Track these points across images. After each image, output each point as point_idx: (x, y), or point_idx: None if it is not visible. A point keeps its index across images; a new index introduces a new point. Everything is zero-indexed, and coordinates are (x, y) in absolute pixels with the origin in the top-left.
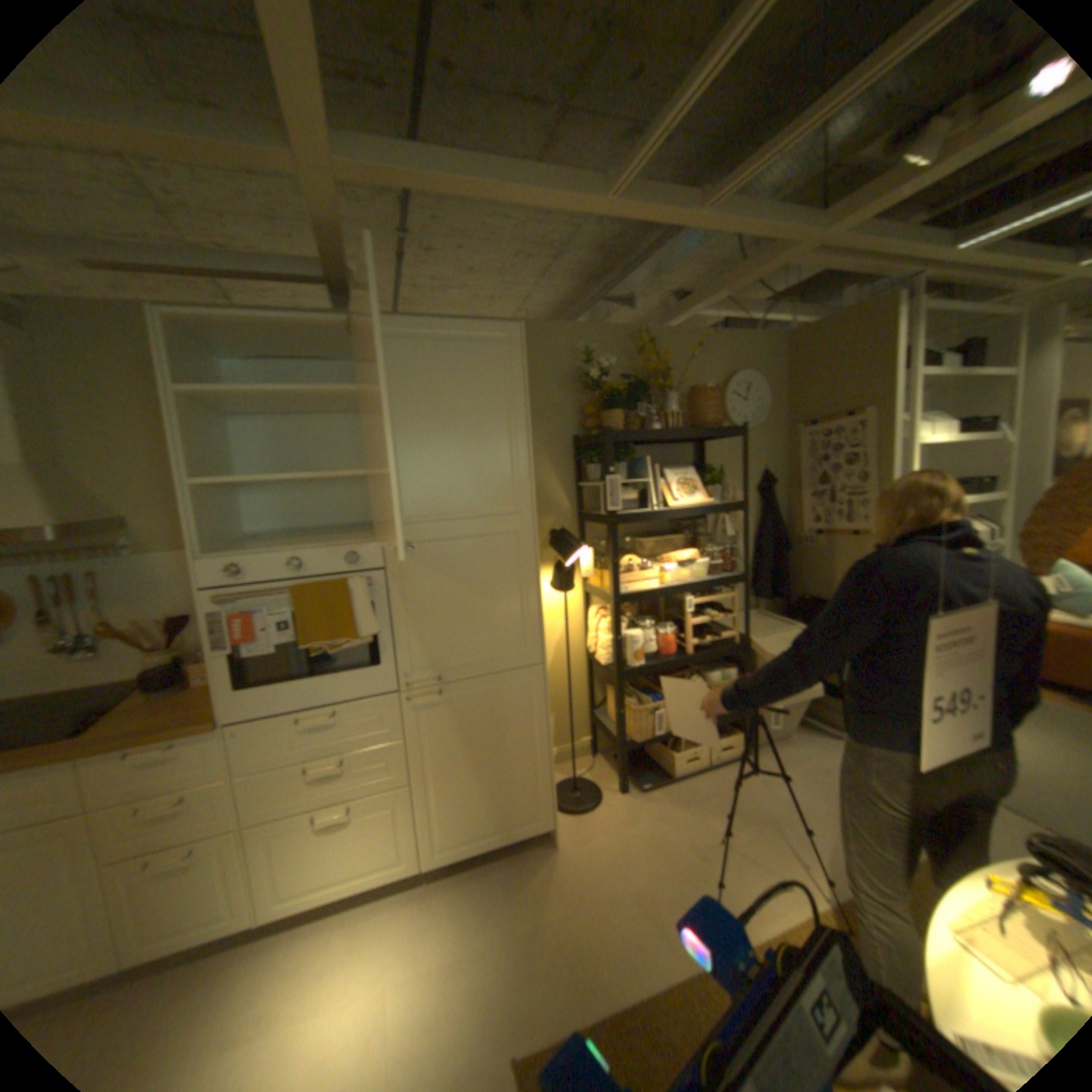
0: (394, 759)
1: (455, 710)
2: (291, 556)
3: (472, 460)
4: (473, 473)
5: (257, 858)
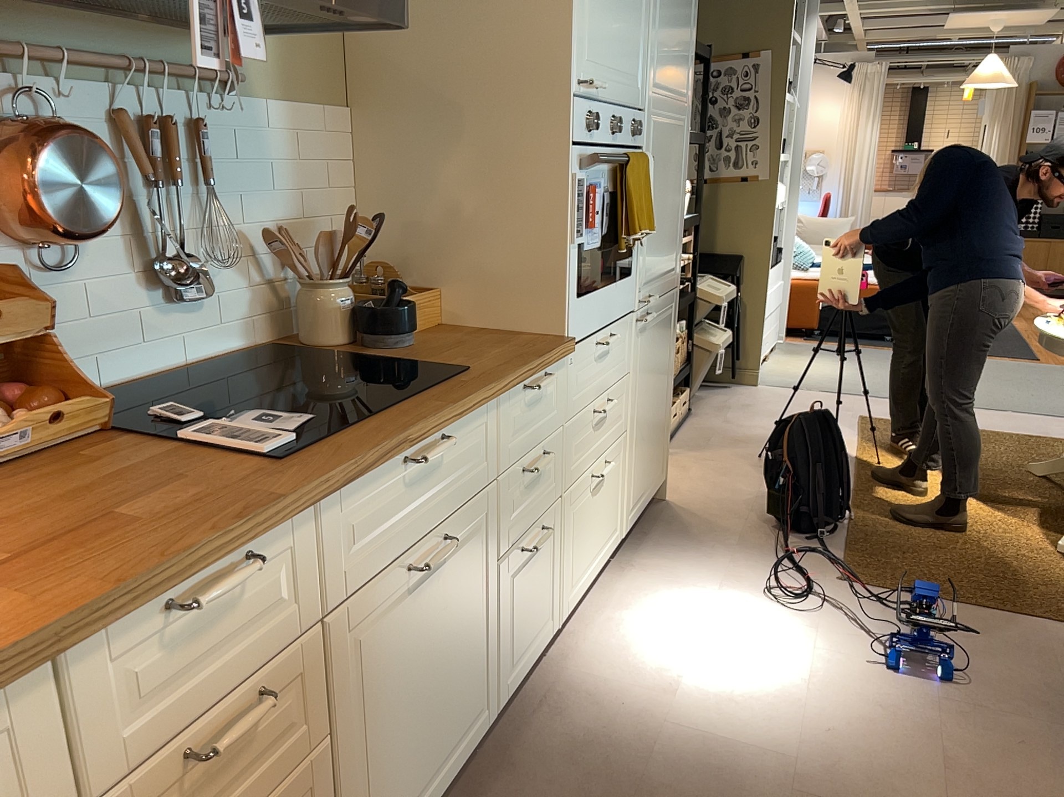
0: (626, 395)
1: (650, 335)
2: (614, 115)
3: (680, 31)
4: (679, 48)
5: (568, 527)
